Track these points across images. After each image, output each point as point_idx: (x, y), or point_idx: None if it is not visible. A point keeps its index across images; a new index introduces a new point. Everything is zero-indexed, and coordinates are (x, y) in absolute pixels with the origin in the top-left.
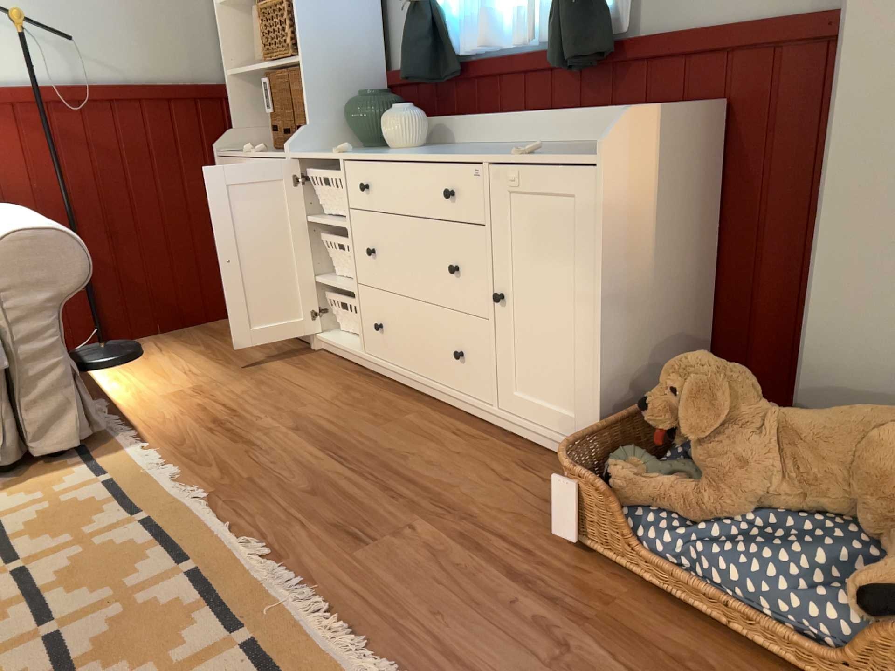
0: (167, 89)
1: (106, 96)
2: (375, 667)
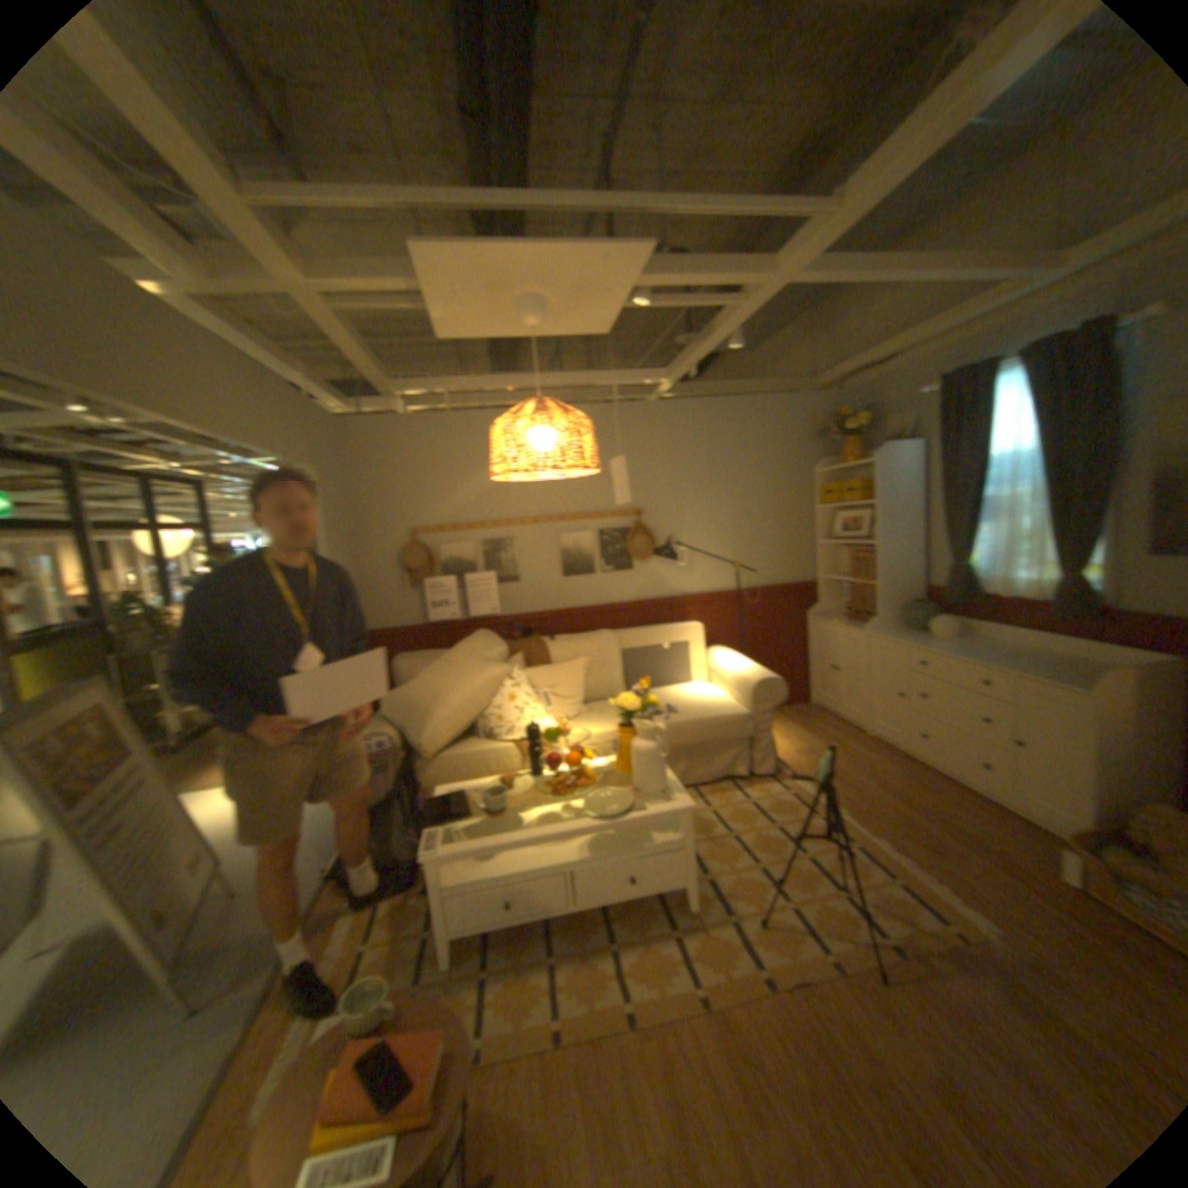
0: (788, 585)
1: (760, 591)
2: (973, 914)
